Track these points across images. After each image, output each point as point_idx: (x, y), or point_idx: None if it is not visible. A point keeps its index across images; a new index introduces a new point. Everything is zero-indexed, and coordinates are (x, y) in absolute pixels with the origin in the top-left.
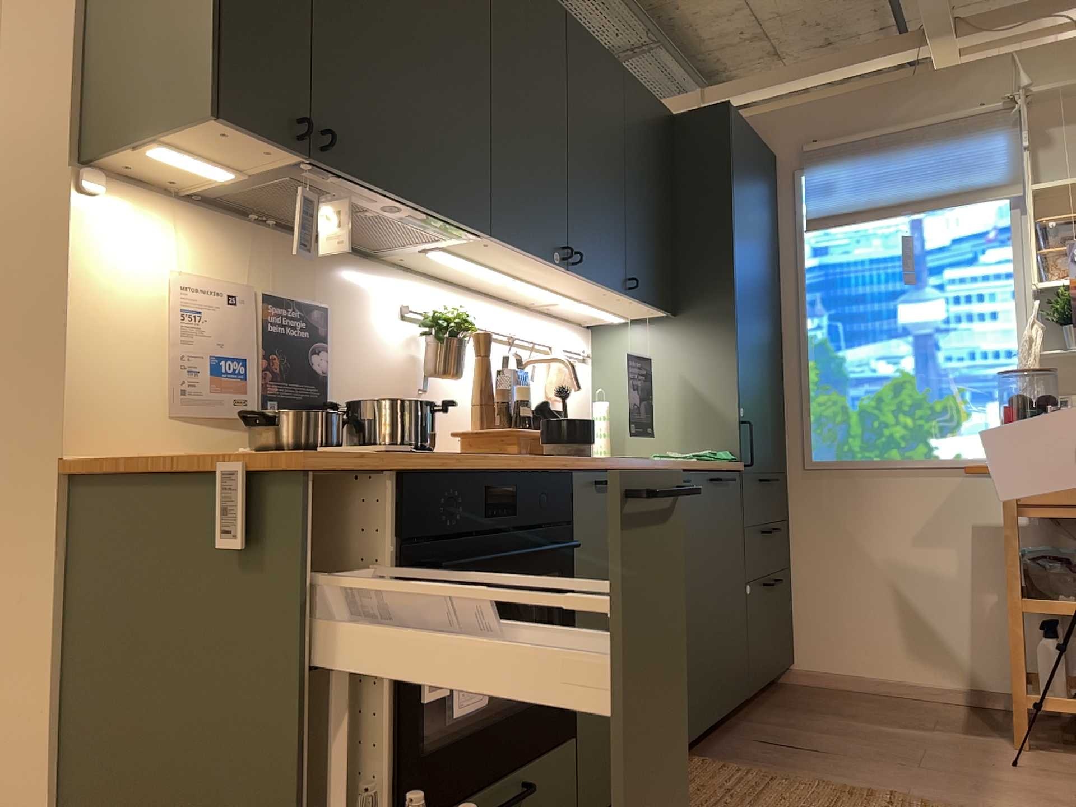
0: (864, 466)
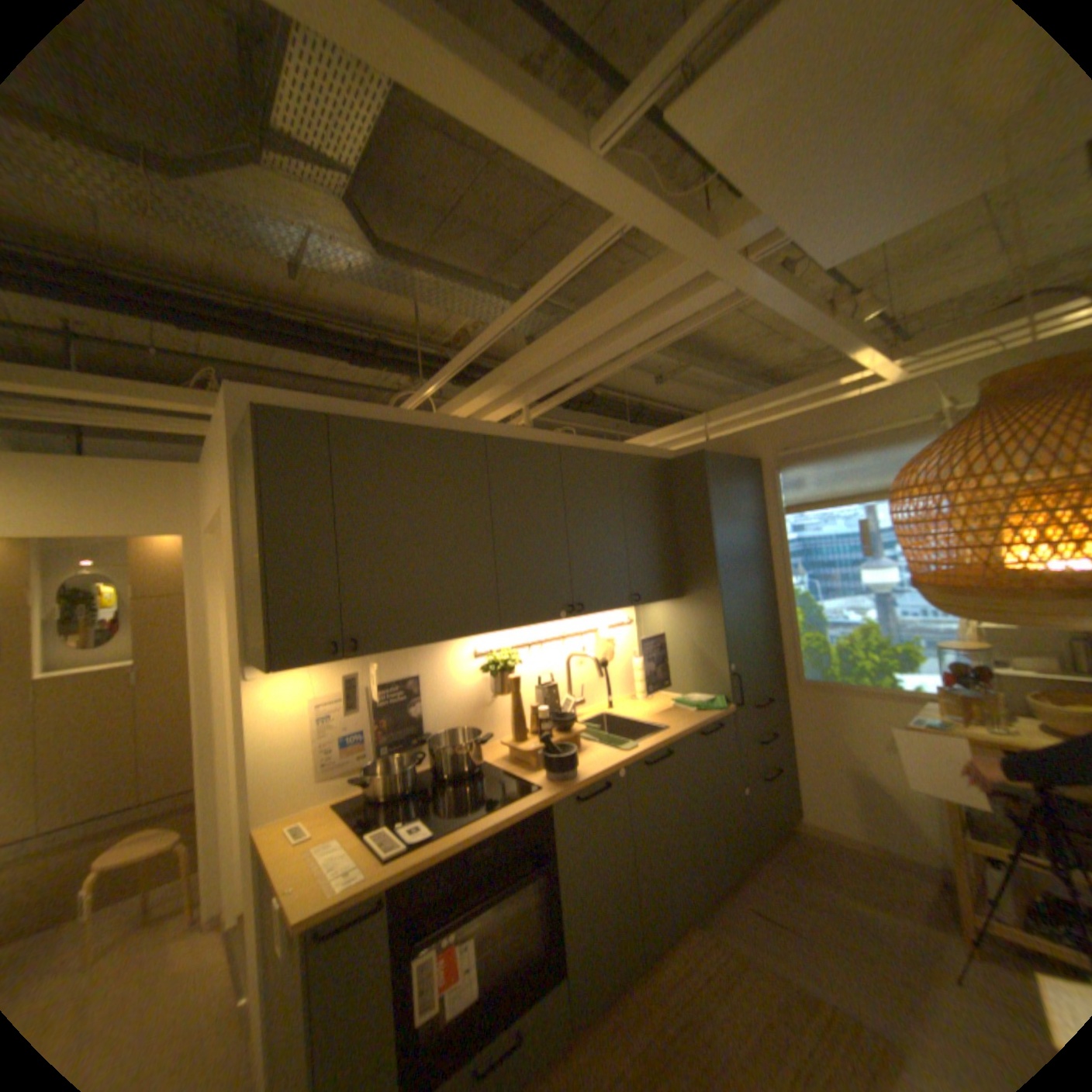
0: (842, 688)
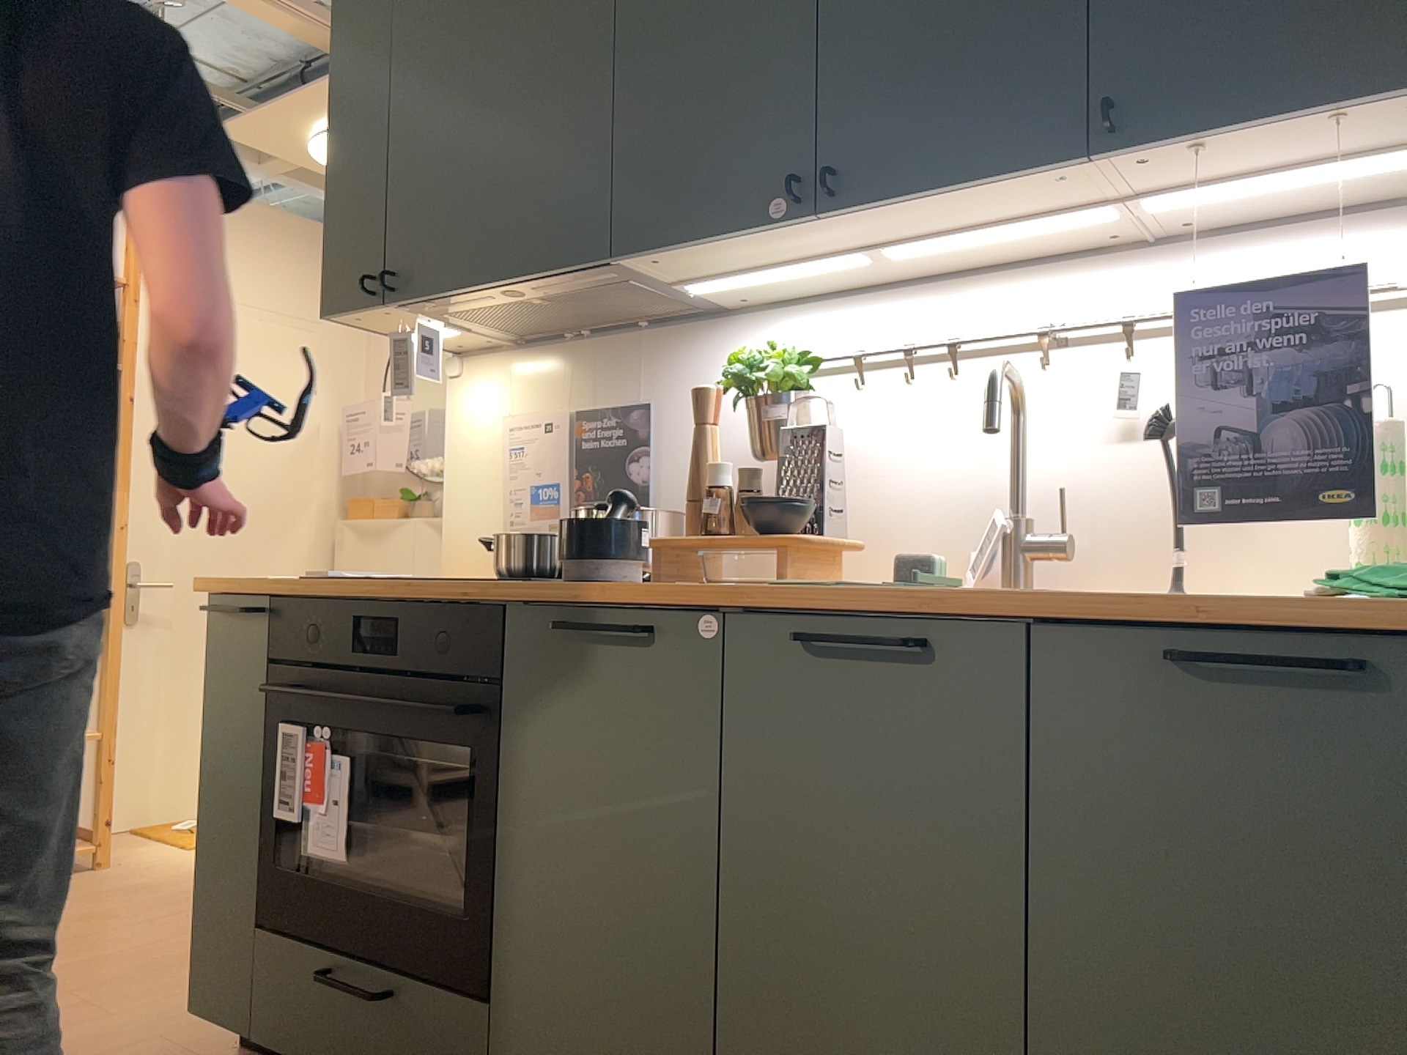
0: None
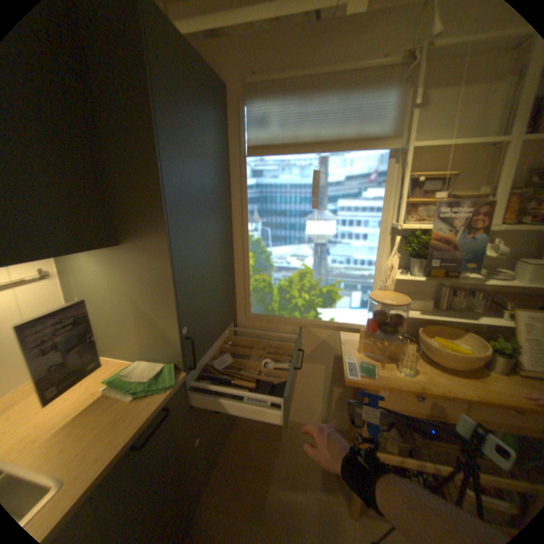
0: (279, 319)
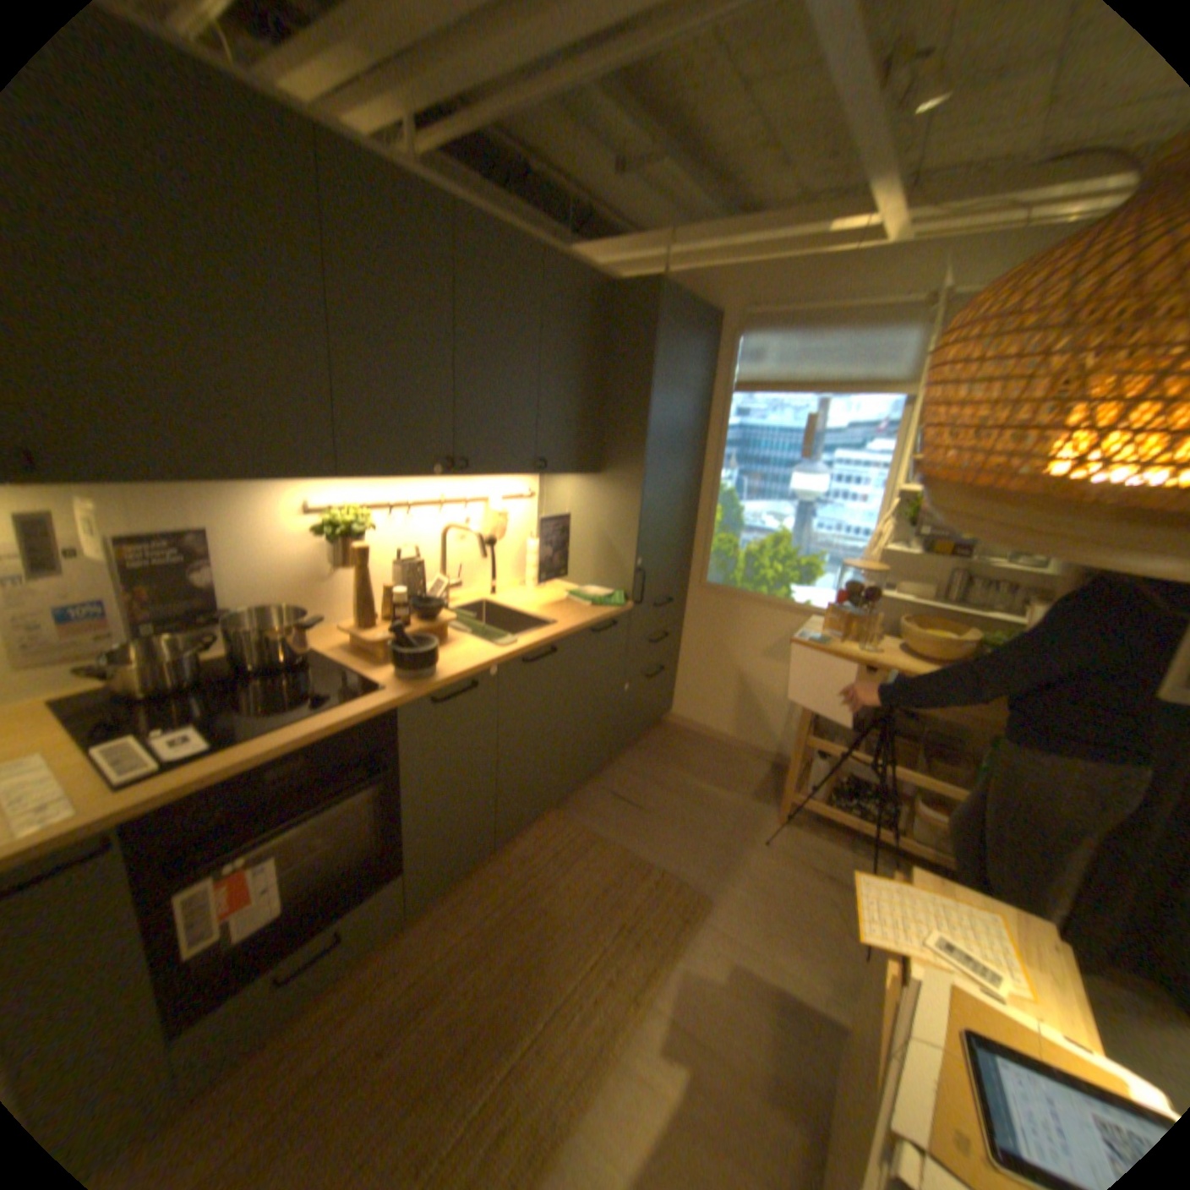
0: (740, 594)
